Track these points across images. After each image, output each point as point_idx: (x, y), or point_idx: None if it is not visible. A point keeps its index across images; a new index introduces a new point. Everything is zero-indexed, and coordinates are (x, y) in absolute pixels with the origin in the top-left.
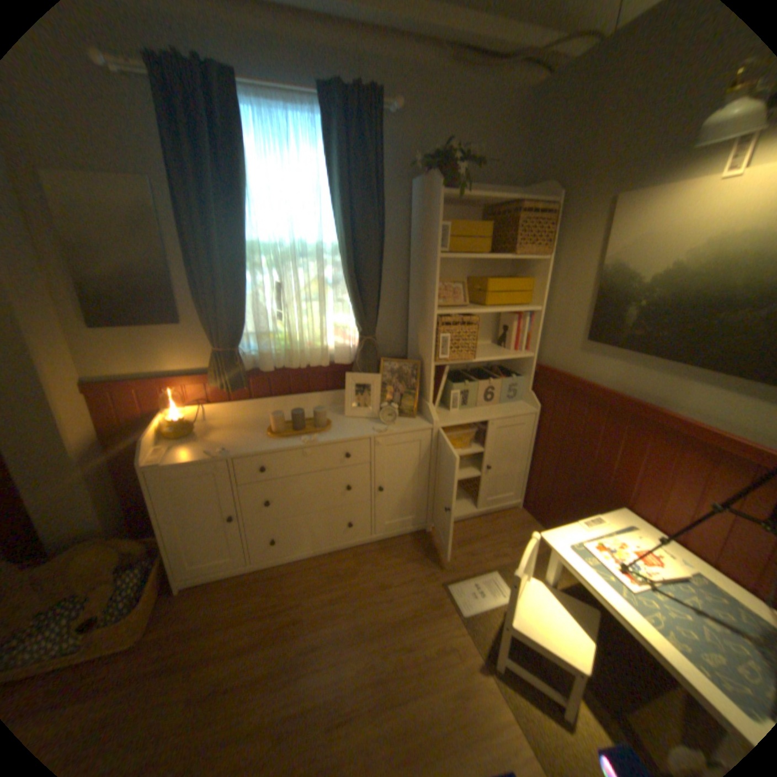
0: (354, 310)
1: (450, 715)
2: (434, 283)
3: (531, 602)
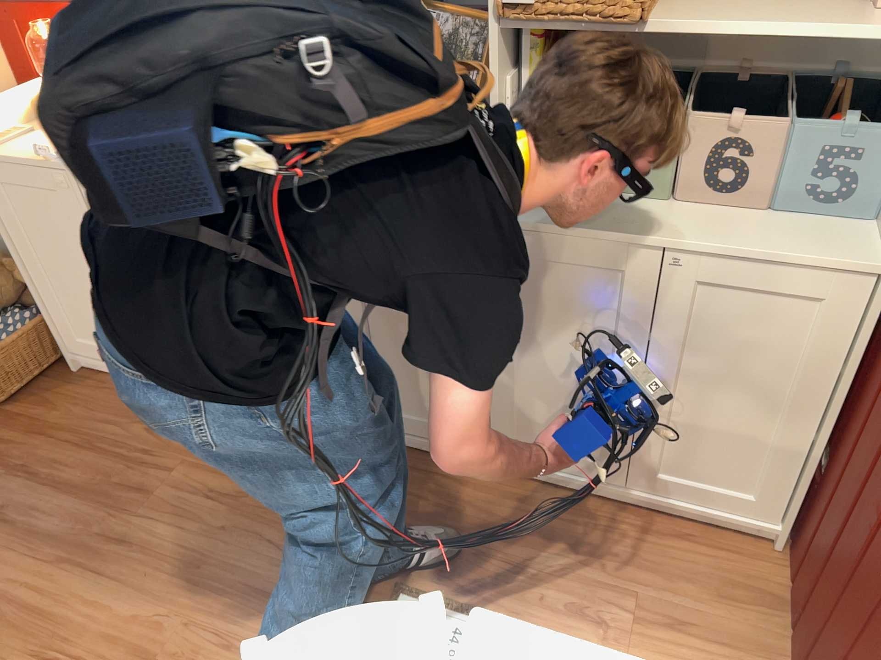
0: None
1: None
2: None
3: None
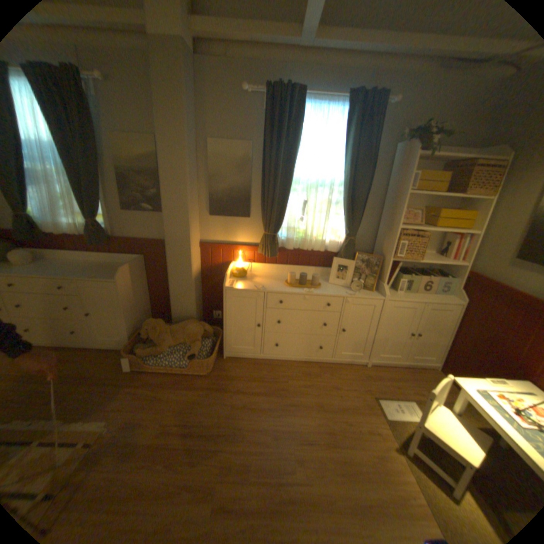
0: (345, 220)
1: (374, 465)
2: (403, 209)
3: (440, 418)
